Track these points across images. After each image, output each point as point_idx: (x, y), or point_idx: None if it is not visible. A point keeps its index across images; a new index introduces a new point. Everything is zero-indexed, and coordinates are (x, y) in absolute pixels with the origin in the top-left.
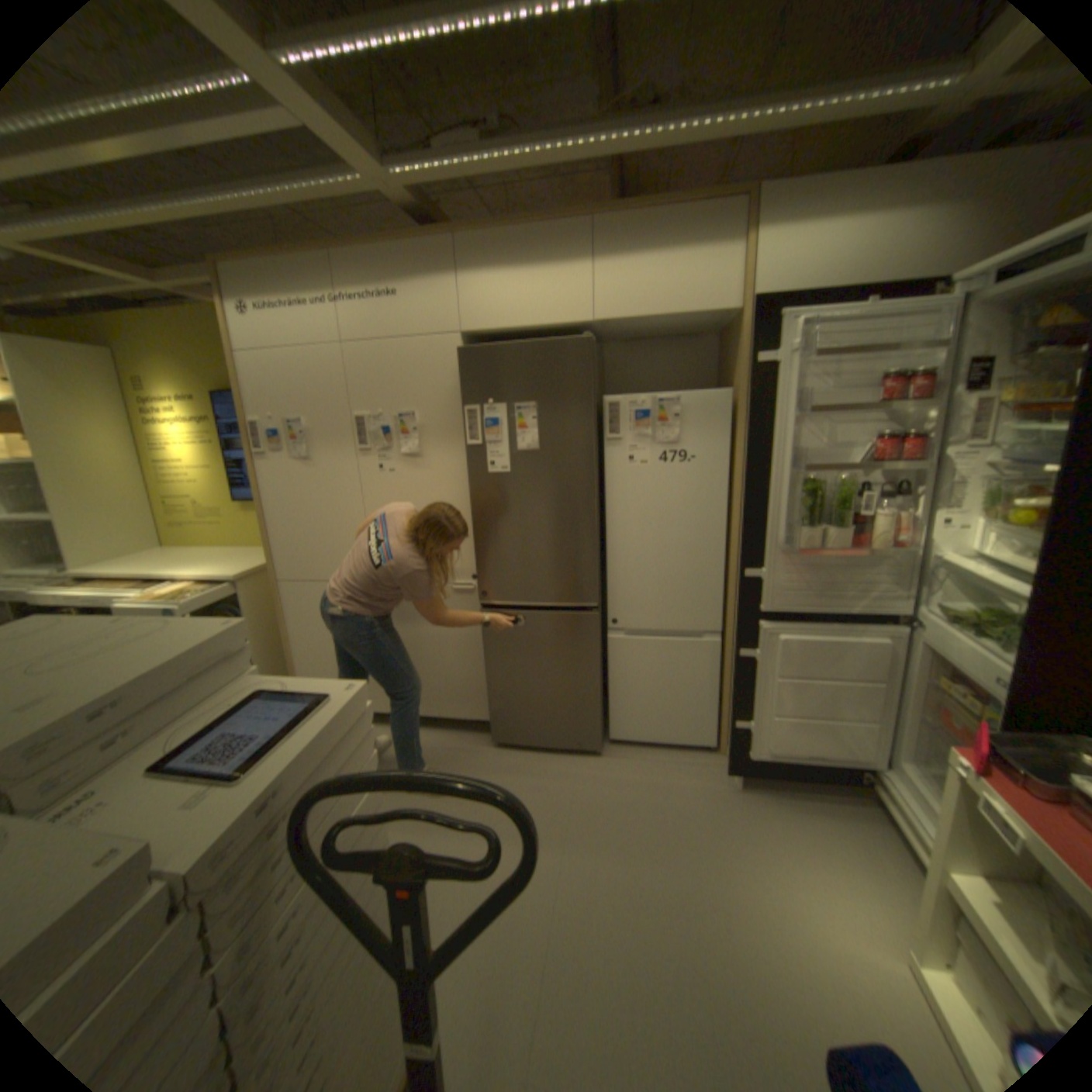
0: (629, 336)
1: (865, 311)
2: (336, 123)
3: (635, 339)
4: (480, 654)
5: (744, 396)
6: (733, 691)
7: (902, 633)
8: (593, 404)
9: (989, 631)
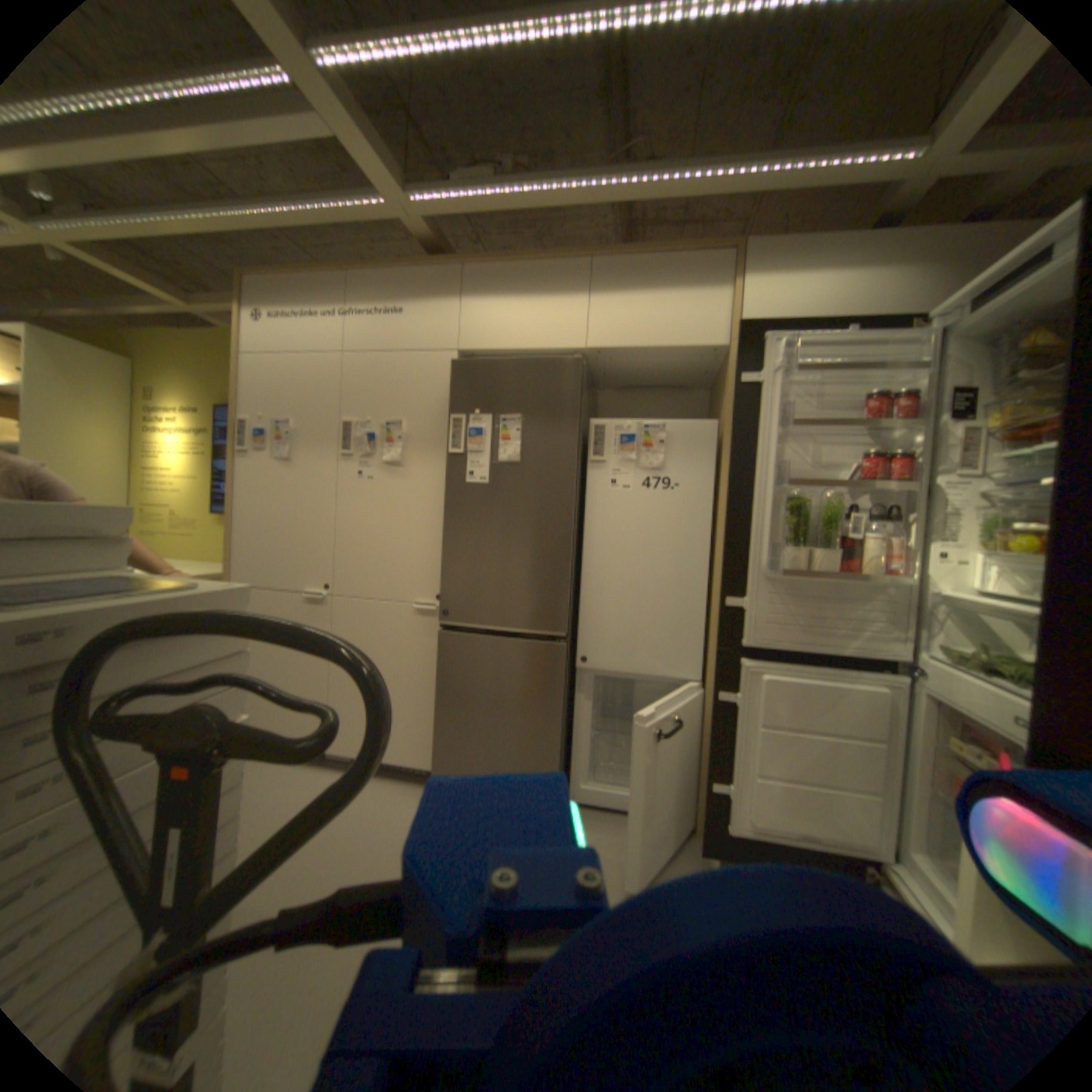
0: (621, 379)
1: (843, 336)
2: (361, 137)
3: (628, 388)
4: (433, 687)
5: (728, 427)
6: (712, 752)
7: (900, 681)
8: (576, 421)
9: (997, 670)
